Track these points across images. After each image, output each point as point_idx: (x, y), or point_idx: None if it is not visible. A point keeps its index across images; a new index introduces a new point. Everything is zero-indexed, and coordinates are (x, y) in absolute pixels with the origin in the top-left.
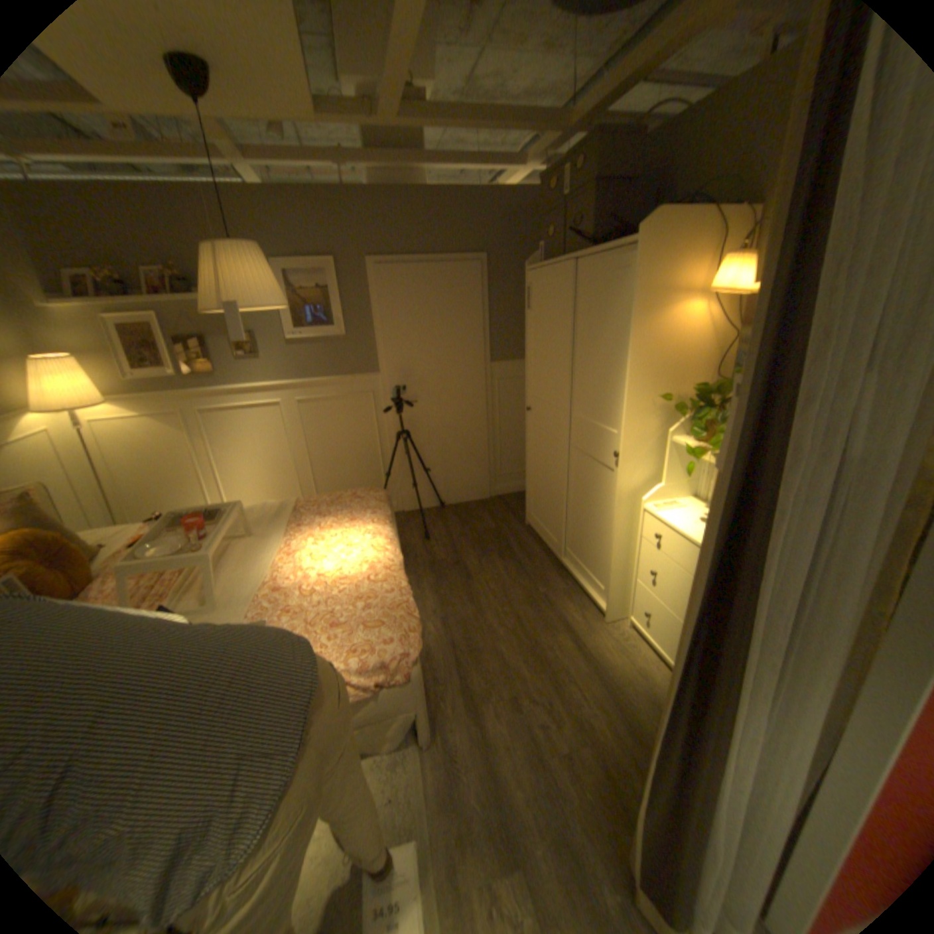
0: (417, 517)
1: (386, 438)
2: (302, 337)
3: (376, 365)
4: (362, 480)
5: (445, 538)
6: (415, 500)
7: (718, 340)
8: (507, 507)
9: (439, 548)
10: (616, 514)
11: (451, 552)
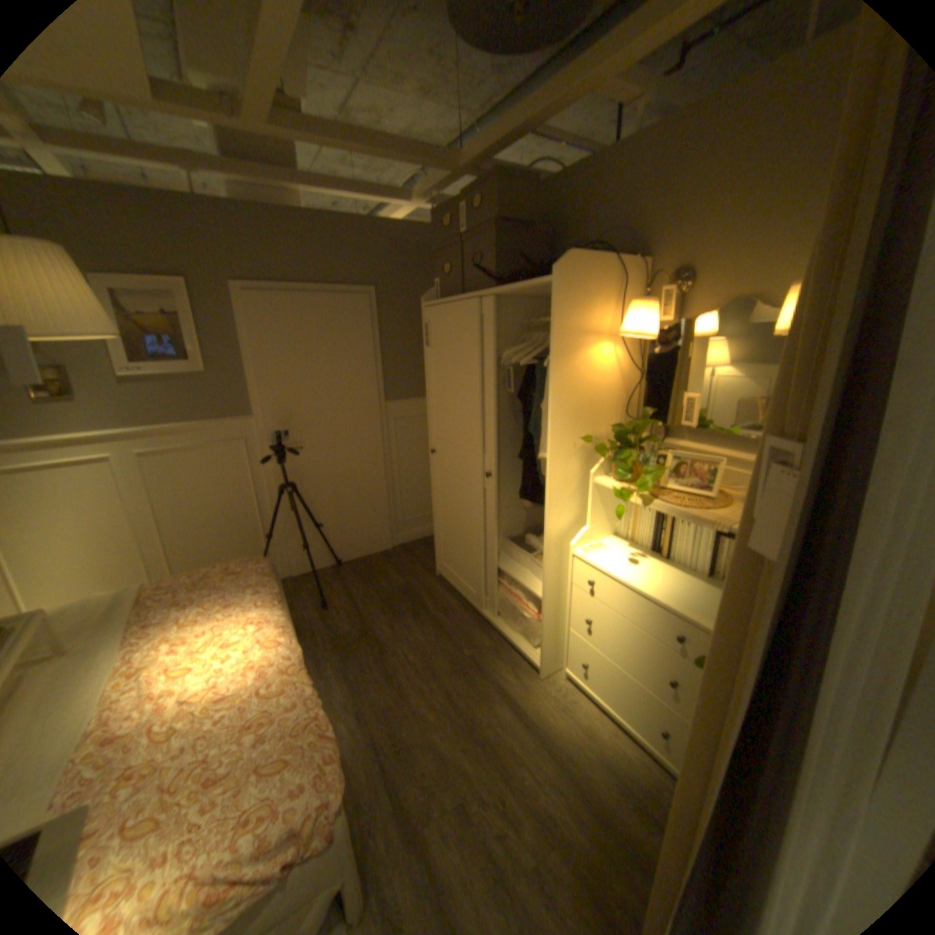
0: (309, 582)
1: (265, 492)
2: (143, 374)
3: (249, 408)
4: (235, 546)
5: (347, 605)
6: (305, 562)
7: (624, 381)
8: (414, 557)
9: (341, 619)
10: (545, 563)
11: (356, 622)
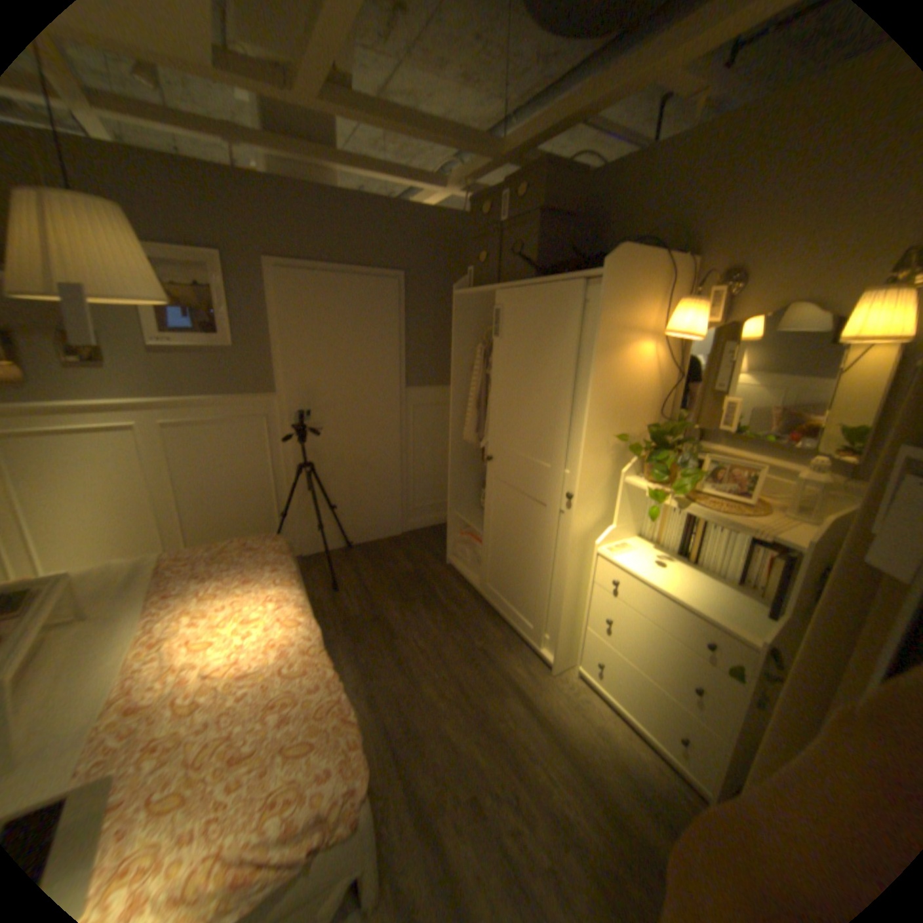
0: (321, 562)
1: (283, 469)
2: (173, 343)
3: (274, 384)
4: (251, 521)
5: (358, 587)
6: (317, 541)
7: (663, 380)
8: (425, 543)
9: (353, 600)
10: (569, 559)
11: (368, 604)
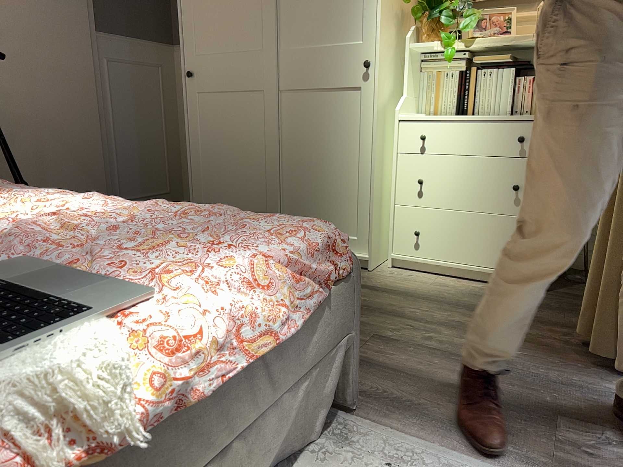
0: None
1: None
2: None
3: None
4: None
5: None
6: None
7: None
8: None
9: None
10: (375, 131)
11: None
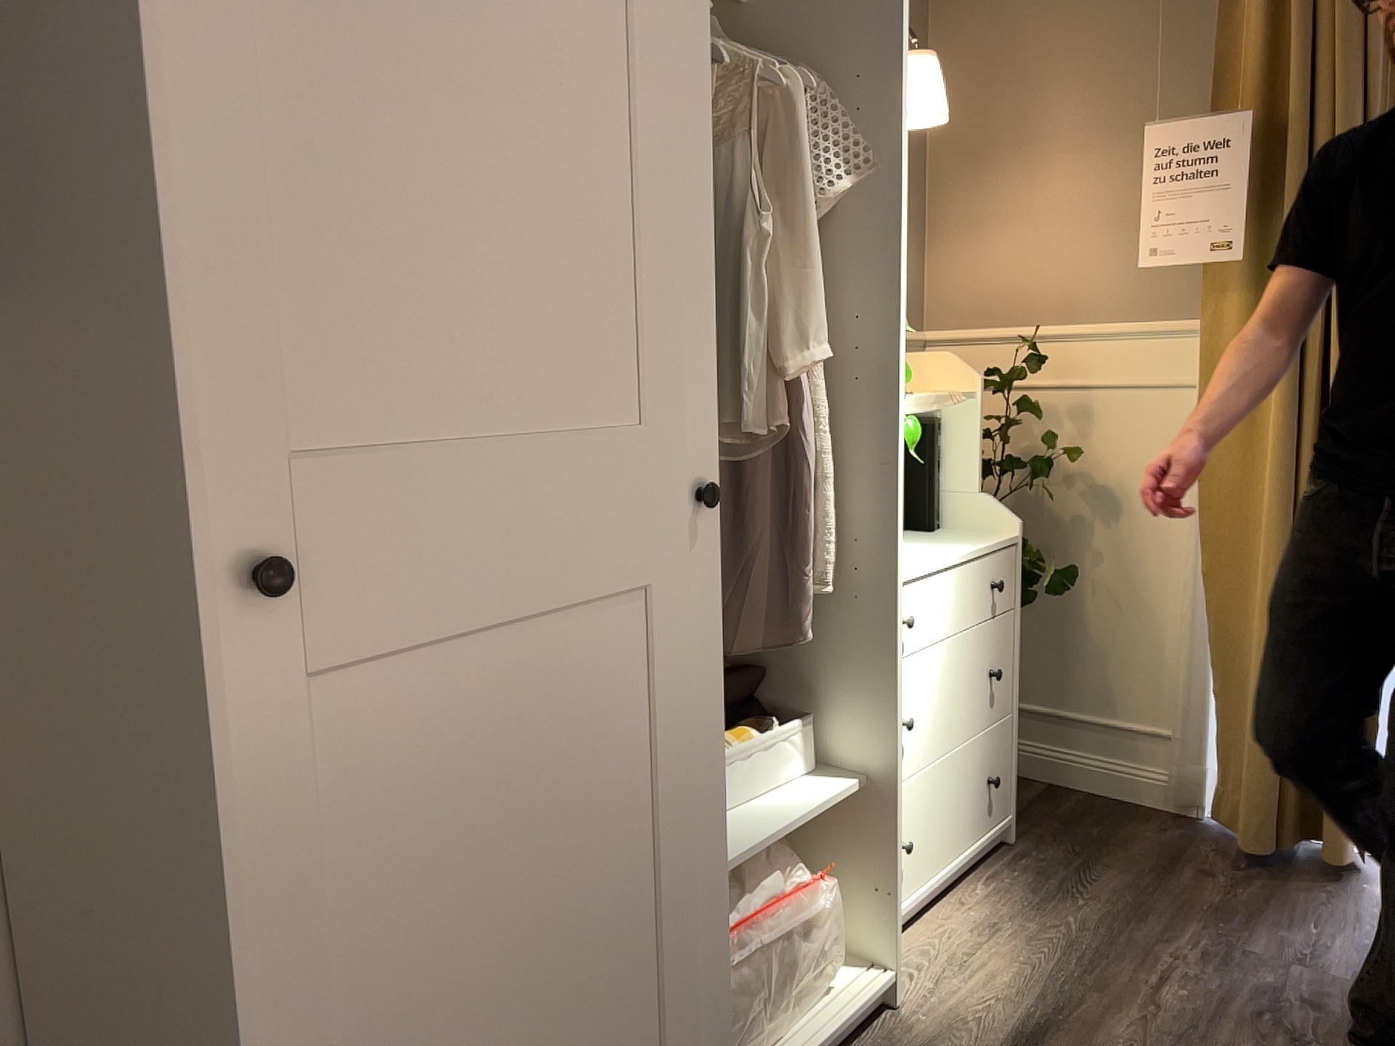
0: None
1: None
2: None
3: None
4: None
5: None
6: None
7: None
8: None
9: None
10: (892, 634)
11: None
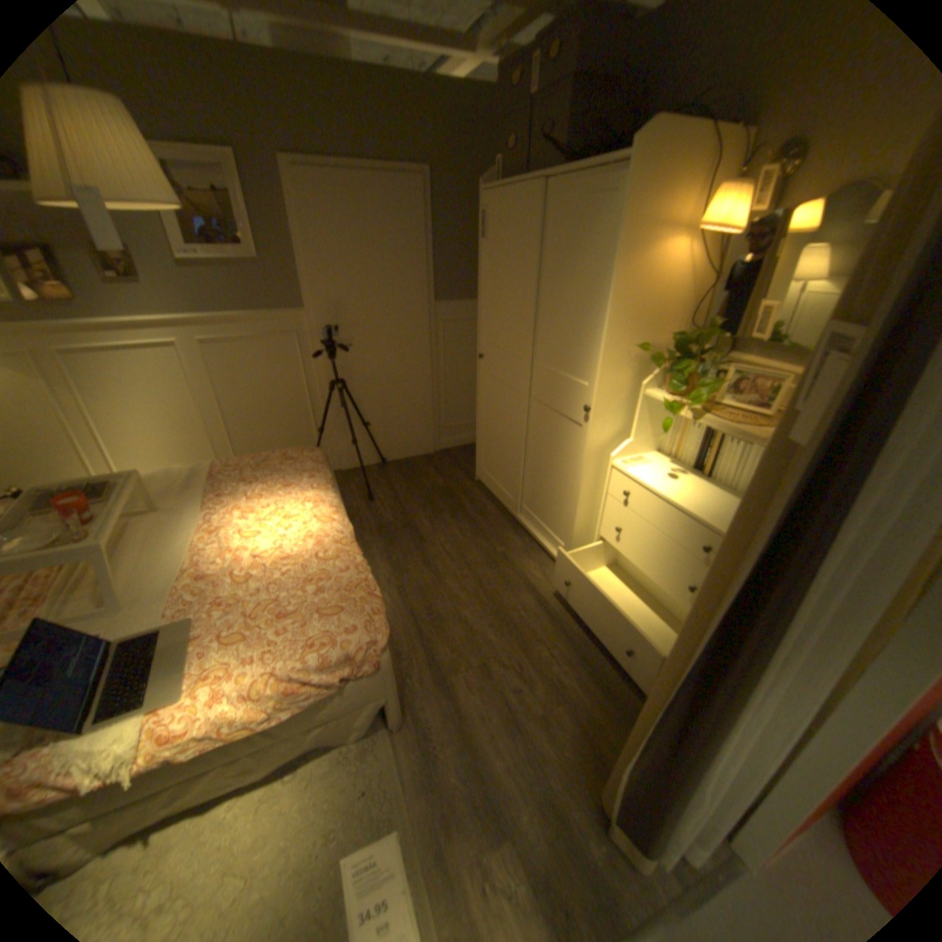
0: (357, 476)
1: (316, 387)
2: (199, 257)
3: (300, 299)
4: (290, 437)
5: (391, 499)
6: (353, 458)
7: (696, 284)
8: (455, 462)
9: (386, 510)
10: (584, 472)
11: (400, 514)
